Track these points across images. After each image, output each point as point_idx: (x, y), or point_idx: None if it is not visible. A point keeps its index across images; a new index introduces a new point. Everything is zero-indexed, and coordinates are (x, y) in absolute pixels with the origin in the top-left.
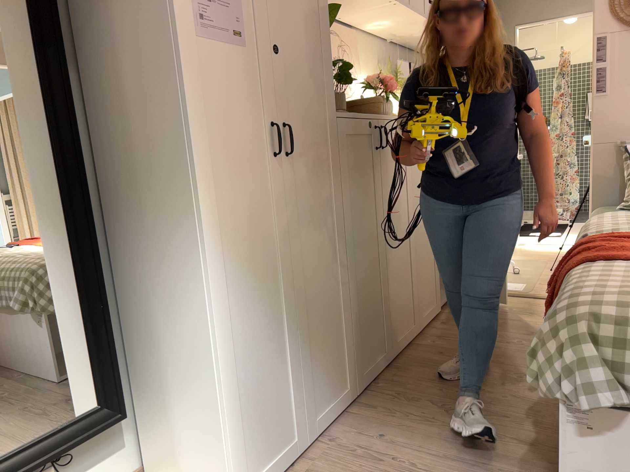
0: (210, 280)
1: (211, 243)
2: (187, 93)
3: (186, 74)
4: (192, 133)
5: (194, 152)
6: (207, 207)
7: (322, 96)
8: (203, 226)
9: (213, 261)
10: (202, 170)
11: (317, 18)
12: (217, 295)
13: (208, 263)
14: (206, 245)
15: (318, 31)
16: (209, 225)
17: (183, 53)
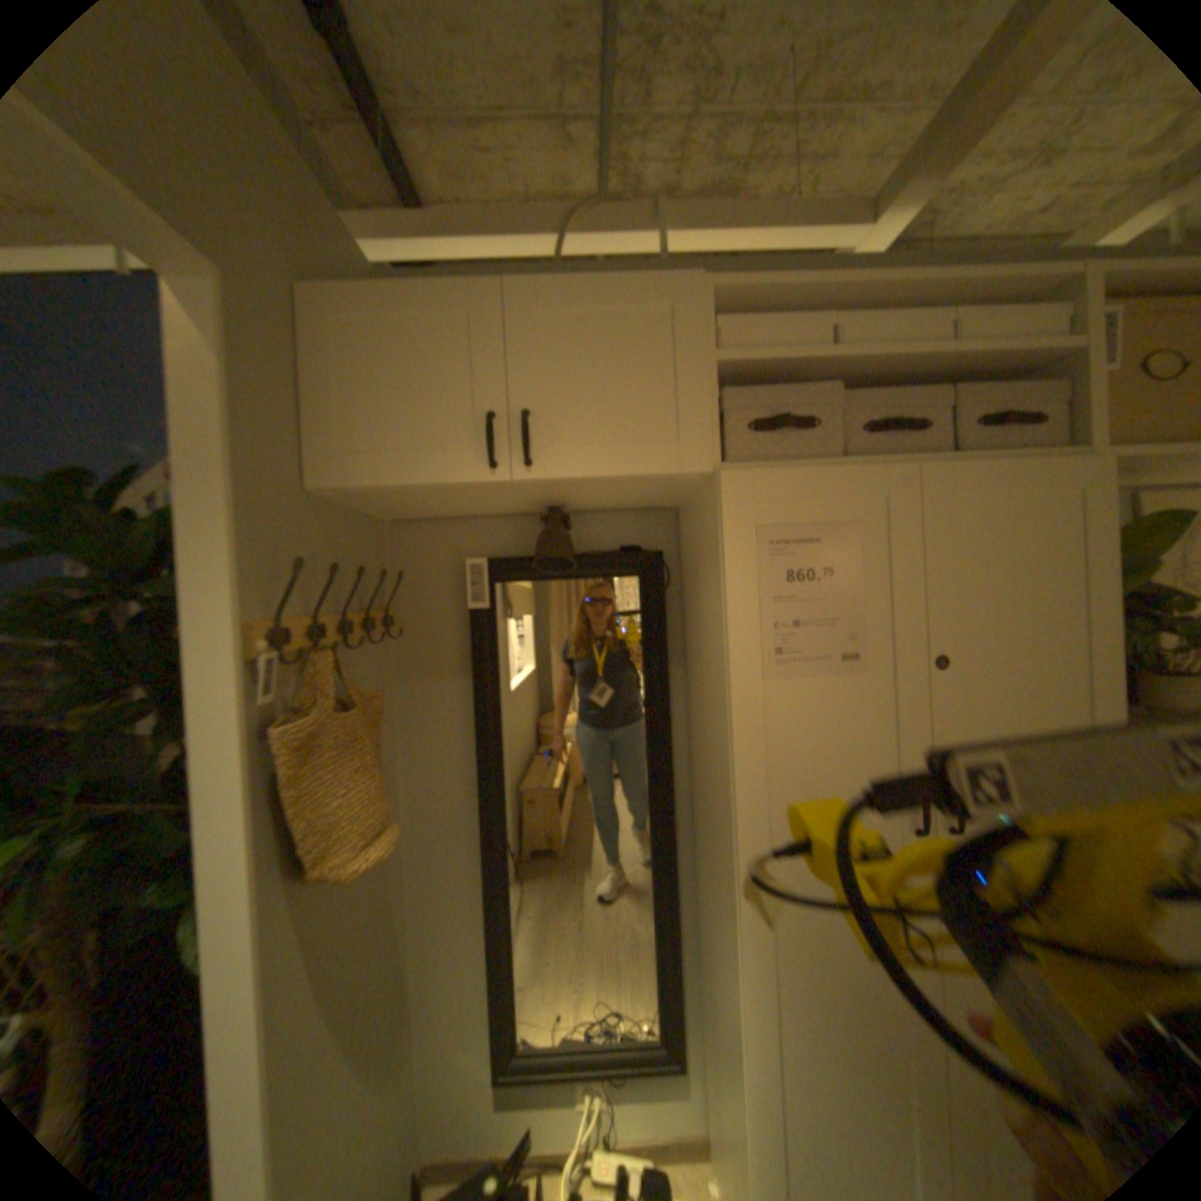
0: (748, 1017)
1: (756, 965)
2: (735, 762)
3: (734, 738)
4: (737, 813)
5: (739, 839)
6: (753, 914)
7: (1097, 706)
8: (744, 941)
9: (757, 990)
10: (751, 863)
11: (1092, 564)
12: (759, 1041)
13: (746, 992)
14: (745, 966)
15: (1092, 587)
16: (754, 940)
17: (733, 711)
